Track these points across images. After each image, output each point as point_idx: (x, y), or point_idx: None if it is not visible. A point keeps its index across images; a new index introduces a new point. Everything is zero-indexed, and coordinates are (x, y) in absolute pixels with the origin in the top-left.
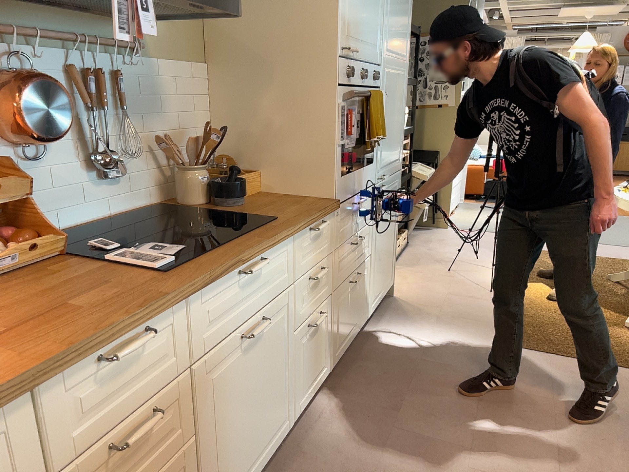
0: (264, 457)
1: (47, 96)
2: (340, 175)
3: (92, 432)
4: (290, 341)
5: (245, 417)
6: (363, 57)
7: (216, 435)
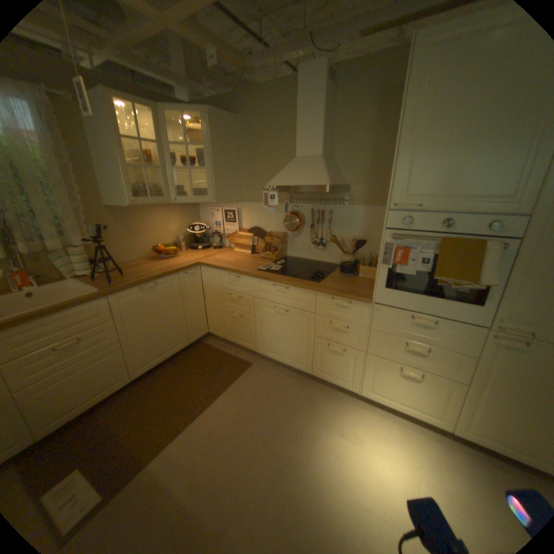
0: (286, 362)
1: (290, 218)
2: (384, 286)
3: (227, 287)
4: (309, 336)
5: (275, 335)
6: (453, 206)
7: (261, 325)
